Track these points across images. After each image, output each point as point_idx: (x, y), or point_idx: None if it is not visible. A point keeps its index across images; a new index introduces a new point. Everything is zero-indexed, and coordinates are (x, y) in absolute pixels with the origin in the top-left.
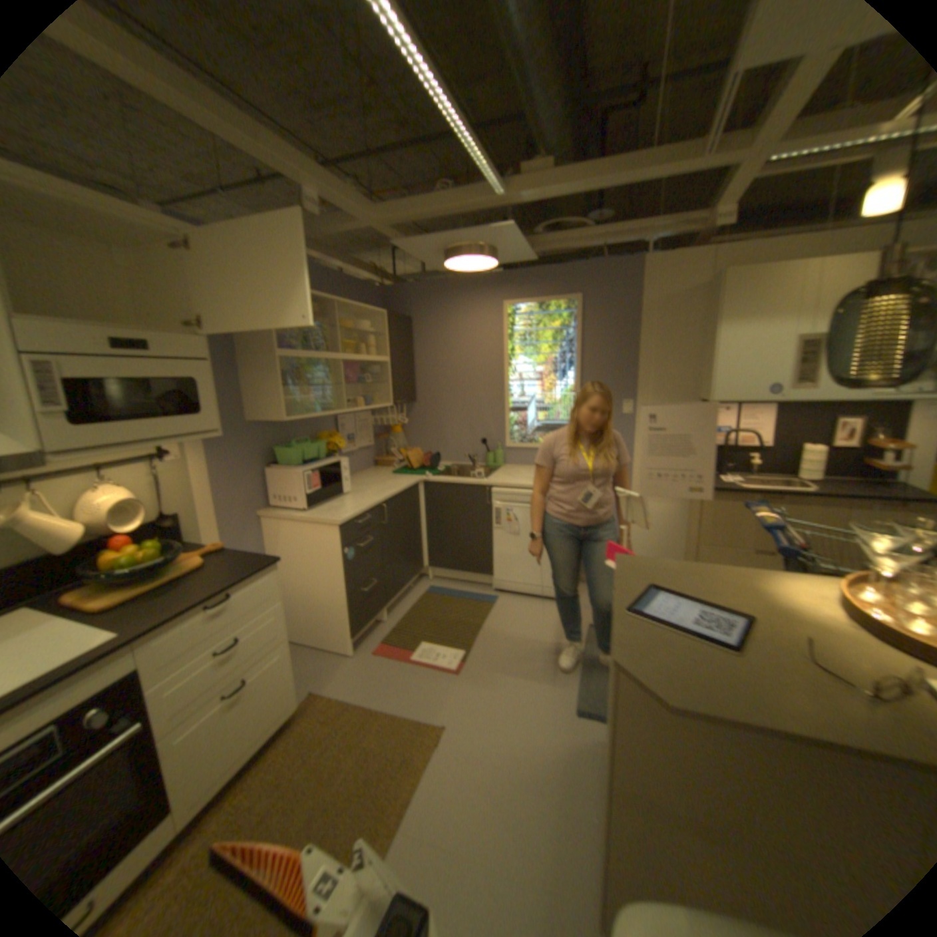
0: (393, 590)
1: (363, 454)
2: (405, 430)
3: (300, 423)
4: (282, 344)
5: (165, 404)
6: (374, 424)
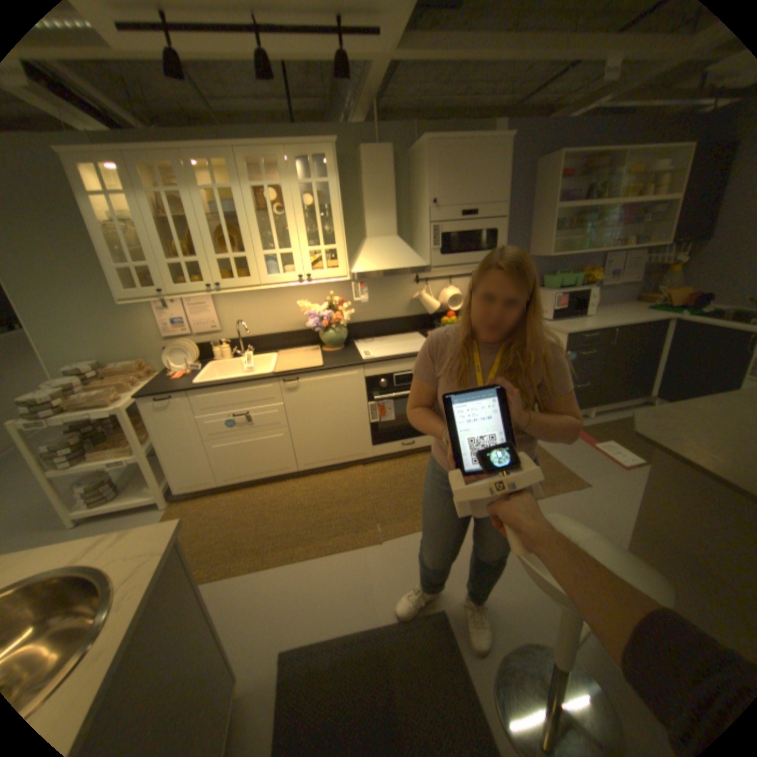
0: (606, 398)
1: (626, 288)
2: (685, 268)
3: (569, 258)
4: (565, 197)
5: (480, 244)
6: (647, 261)
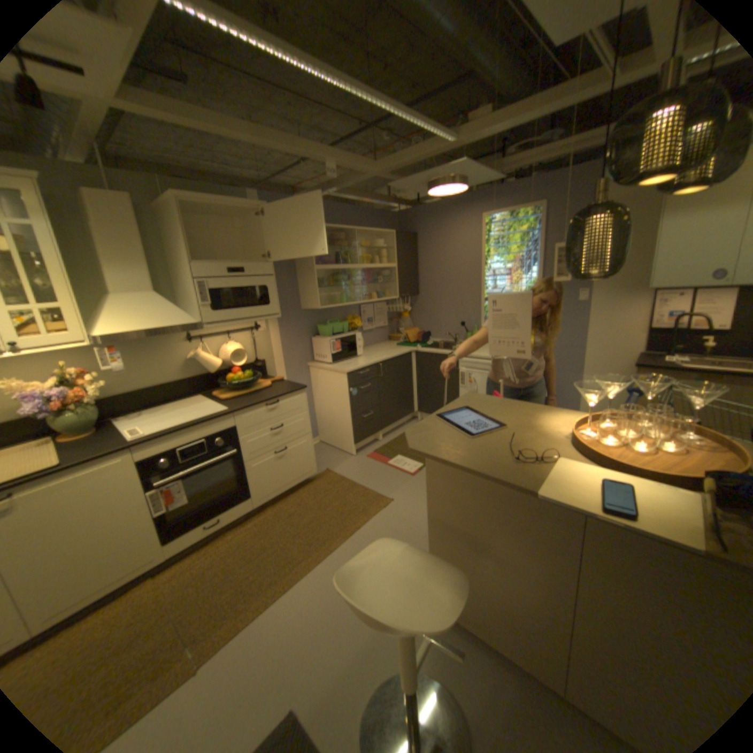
0: (386, 421)
1: (379, 332)
2: (411, 315)
3: (334, 310)
4: (320, 261)
5: (253, 300)
6: (387, 311)
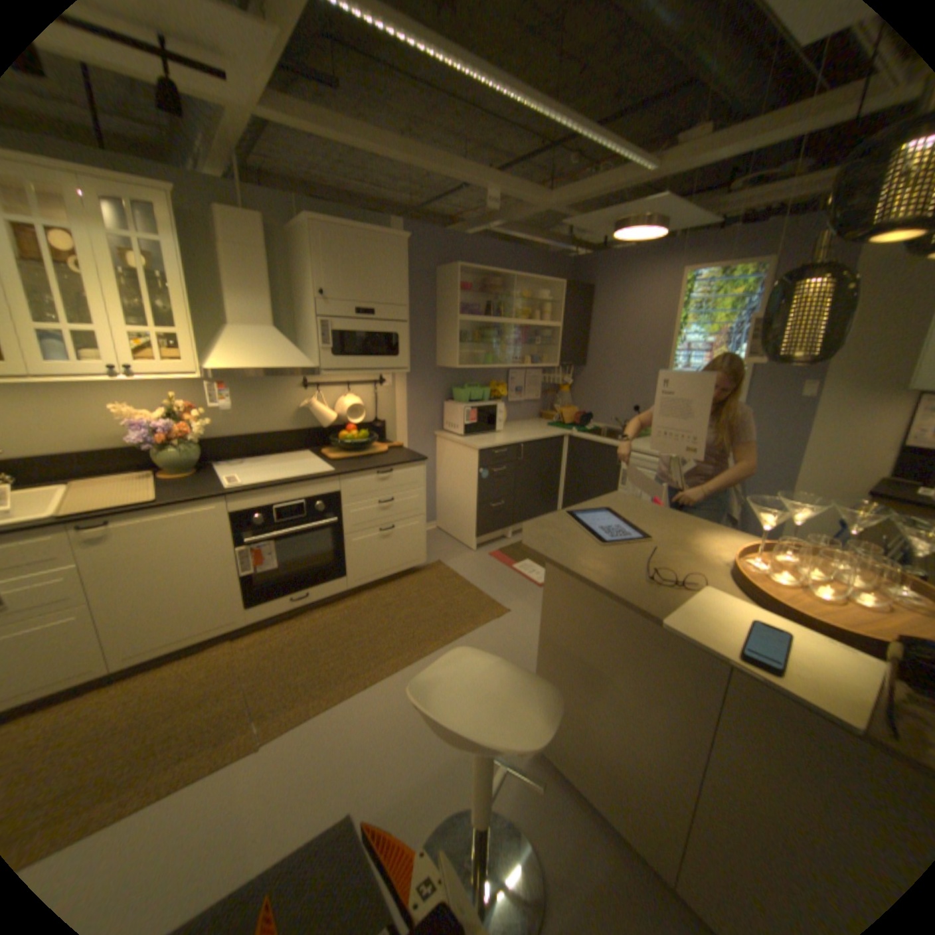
0: (519, 516)
1: (528, 405)
2: (571, 390)
3: (475, 372)
4: (466, 310)
5: (380, 348)
6: (542, 380)
